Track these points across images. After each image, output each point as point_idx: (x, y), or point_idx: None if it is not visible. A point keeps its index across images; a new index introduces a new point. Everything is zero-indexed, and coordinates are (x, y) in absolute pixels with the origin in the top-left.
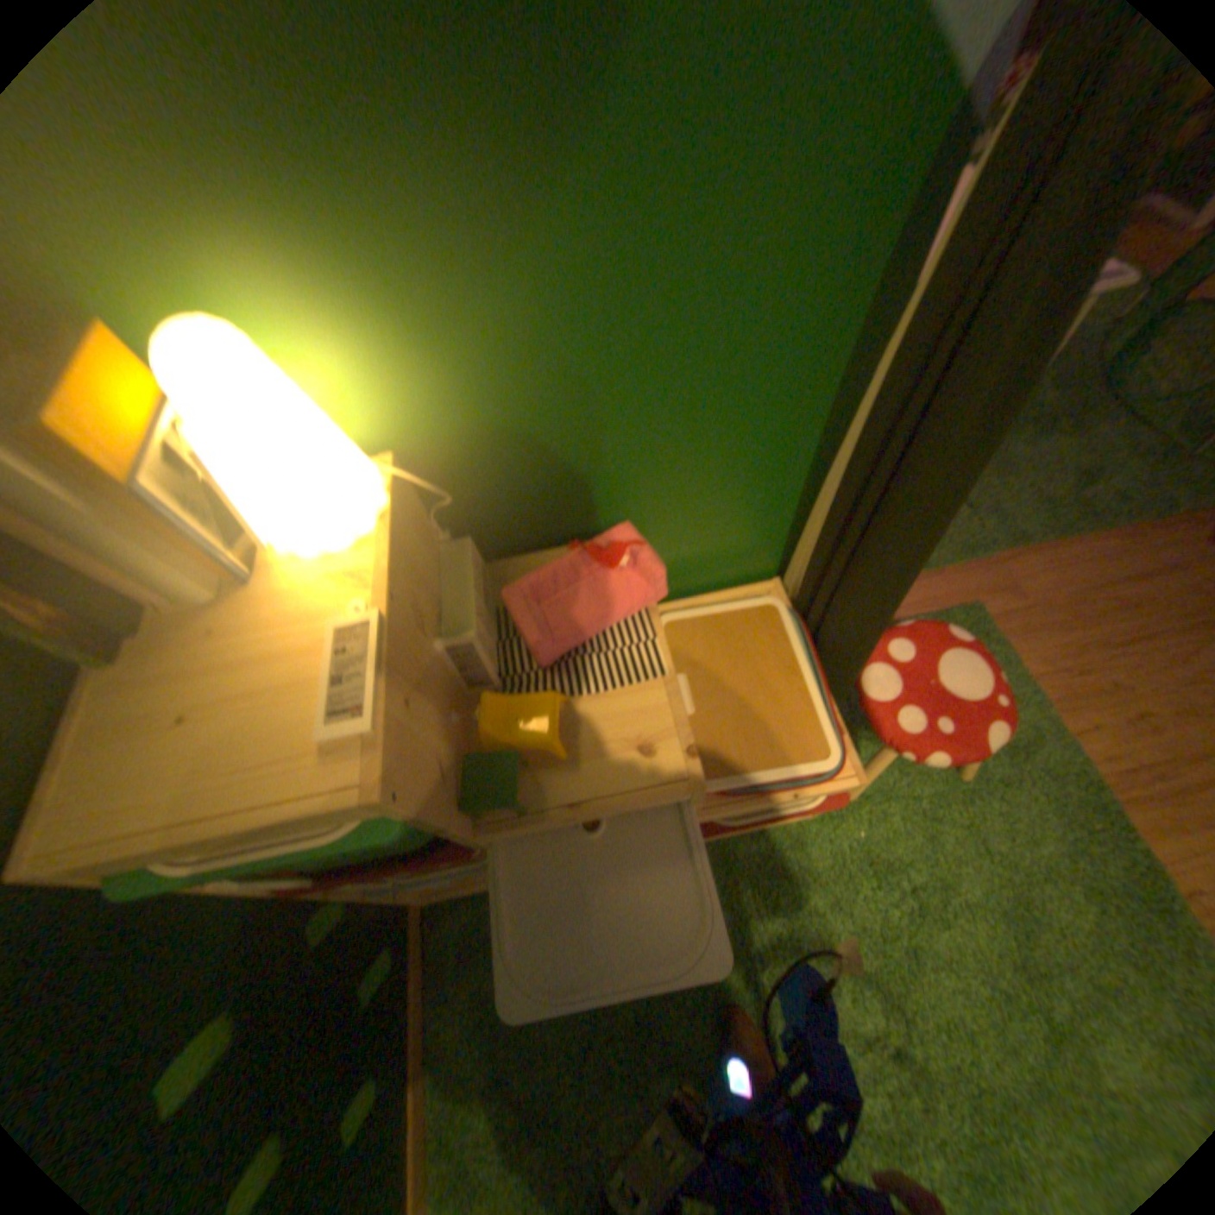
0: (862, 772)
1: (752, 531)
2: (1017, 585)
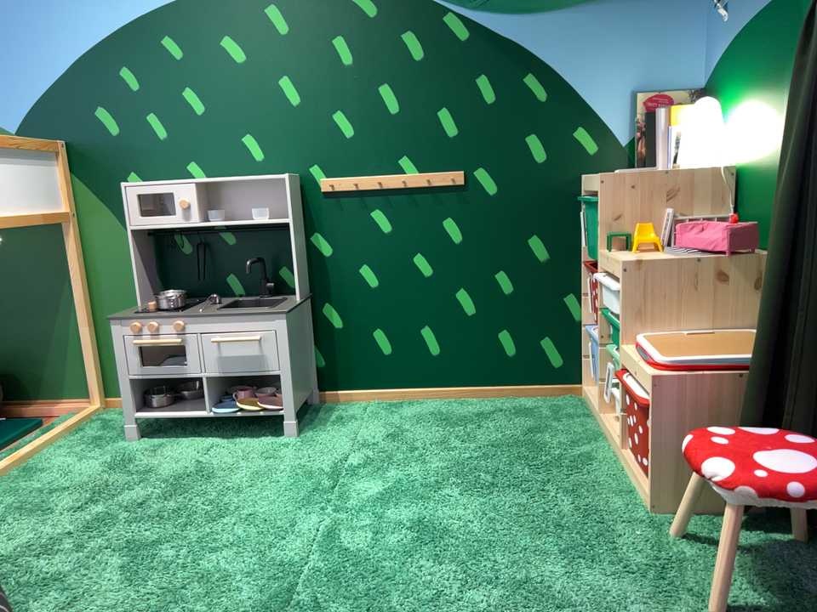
0: (658, 377)
1: None
2: None
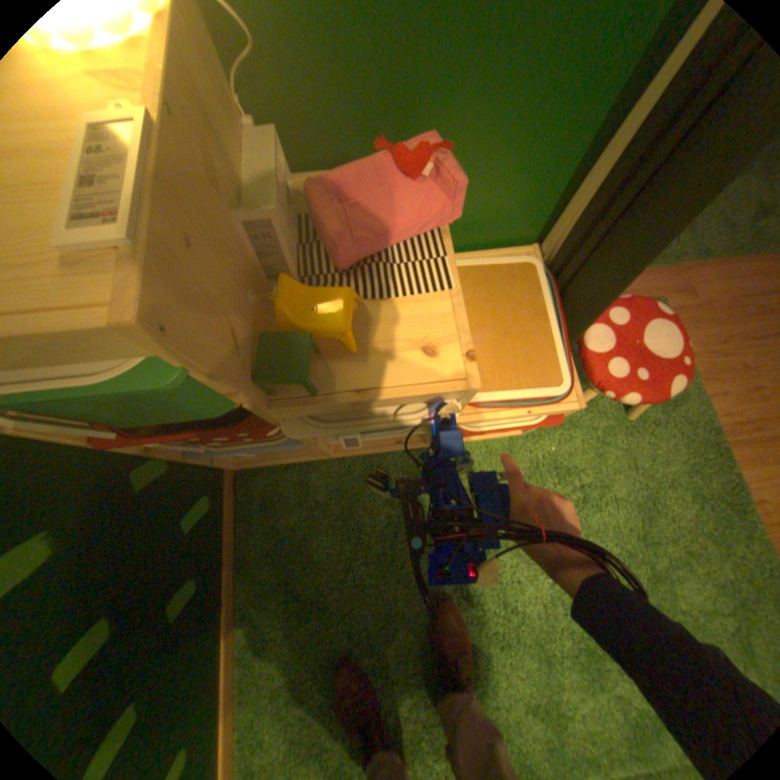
0: (582, 400)
1: (531, 188)
2: (692, 289)
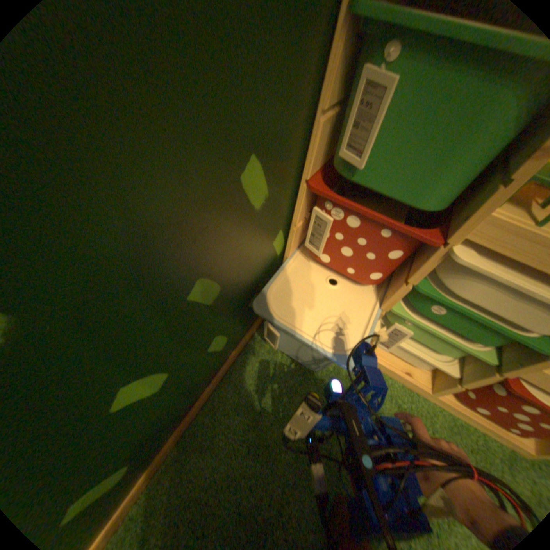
0: None
1: None
2: None
